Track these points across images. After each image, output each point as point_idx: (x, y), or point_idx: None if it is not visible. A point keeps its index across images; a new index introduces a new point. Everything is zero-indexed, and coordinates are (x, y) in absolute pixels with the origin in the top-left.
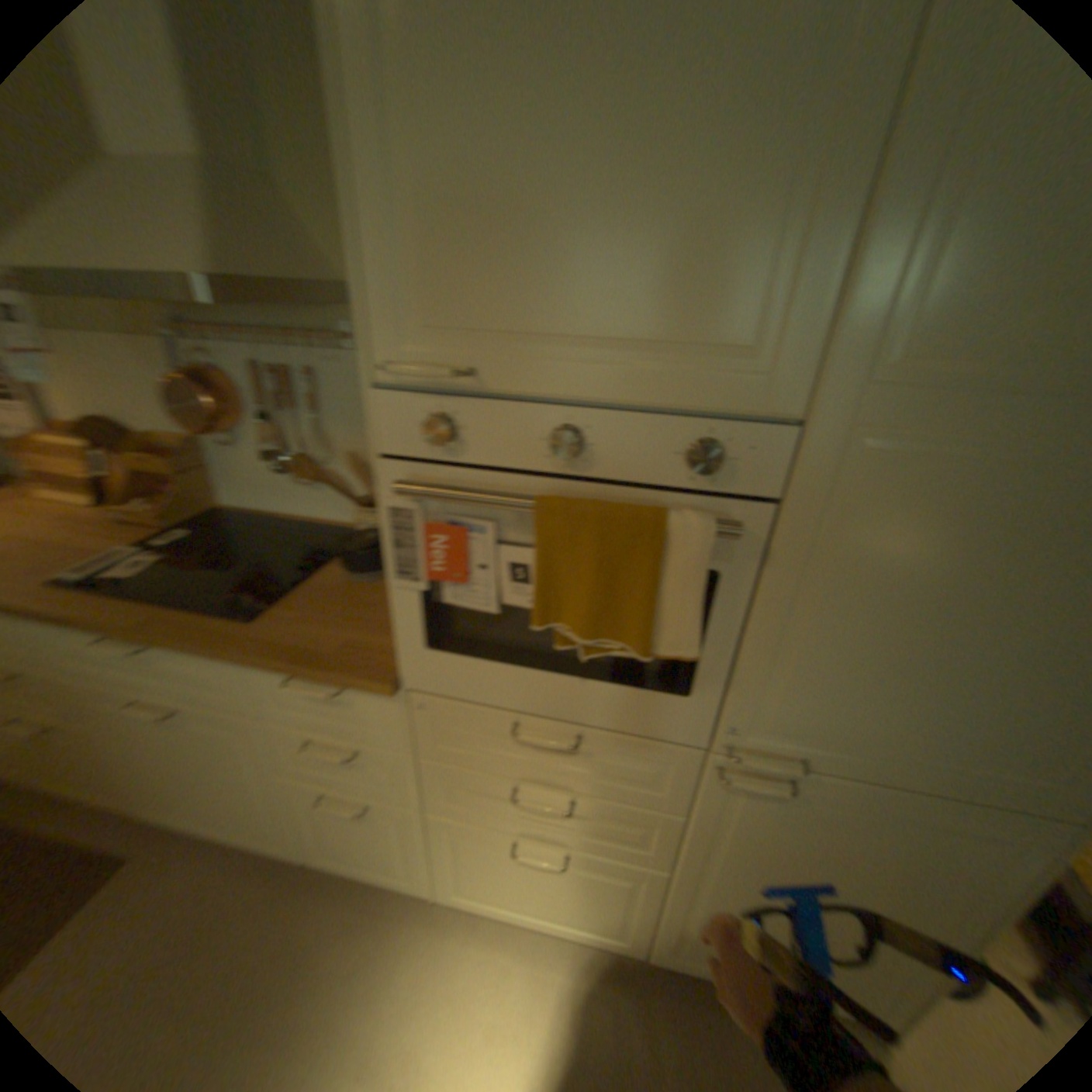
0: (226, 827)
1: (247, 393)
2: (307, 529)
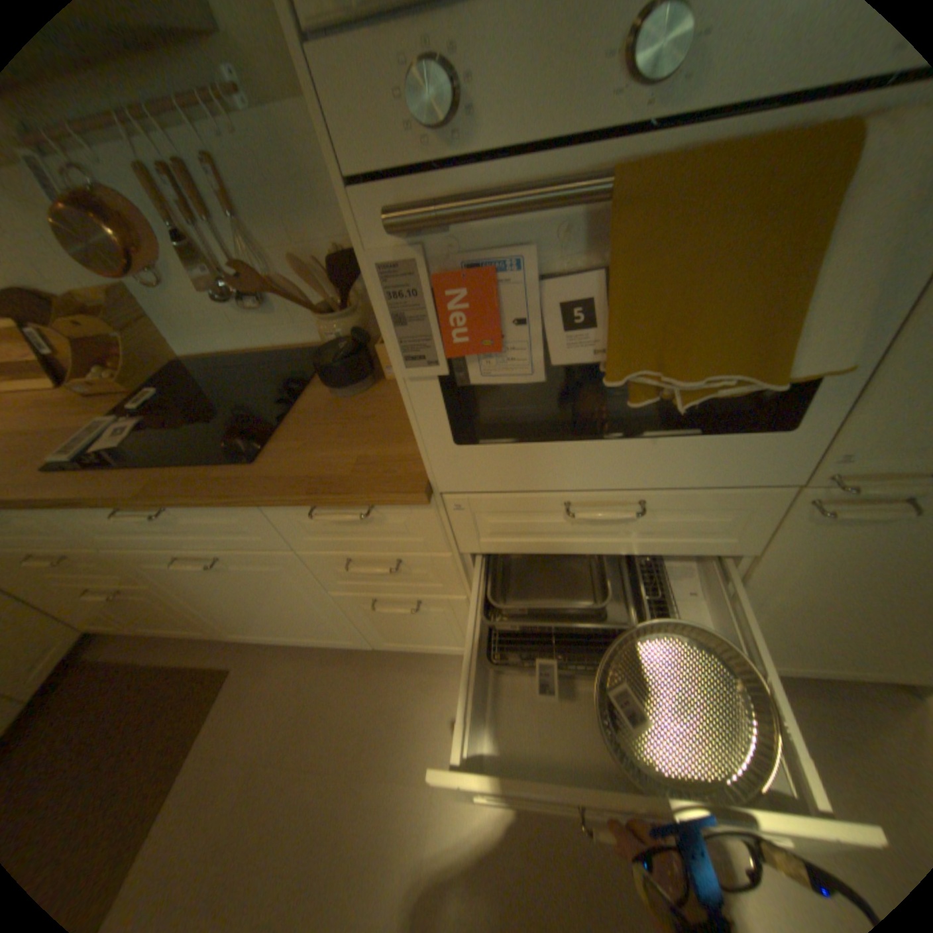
0: (302, 632)
1: (157, 208)
2: (277, 356)
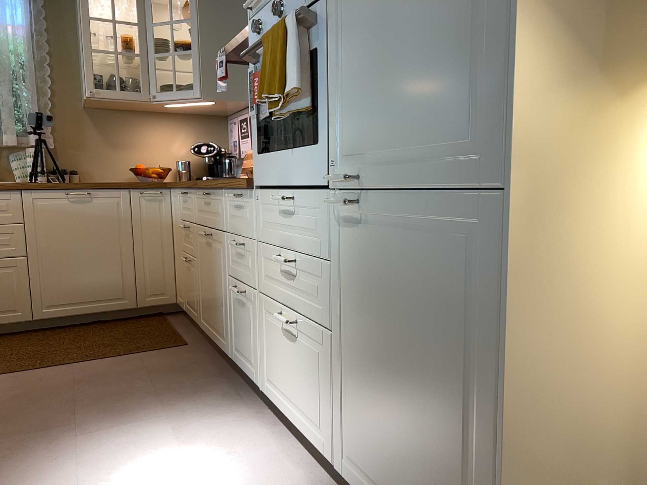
0: (217, 322)
1: None
2: None
